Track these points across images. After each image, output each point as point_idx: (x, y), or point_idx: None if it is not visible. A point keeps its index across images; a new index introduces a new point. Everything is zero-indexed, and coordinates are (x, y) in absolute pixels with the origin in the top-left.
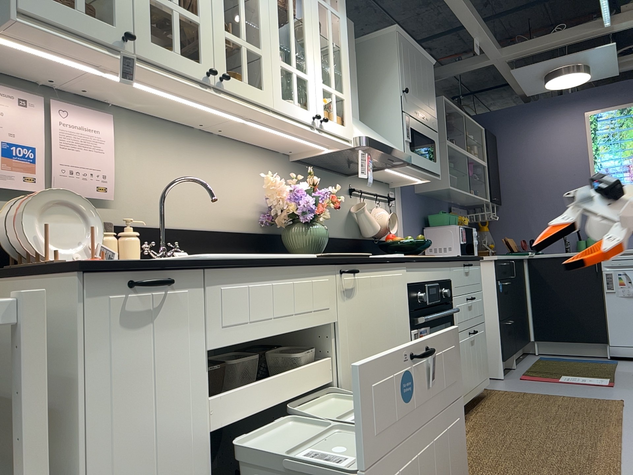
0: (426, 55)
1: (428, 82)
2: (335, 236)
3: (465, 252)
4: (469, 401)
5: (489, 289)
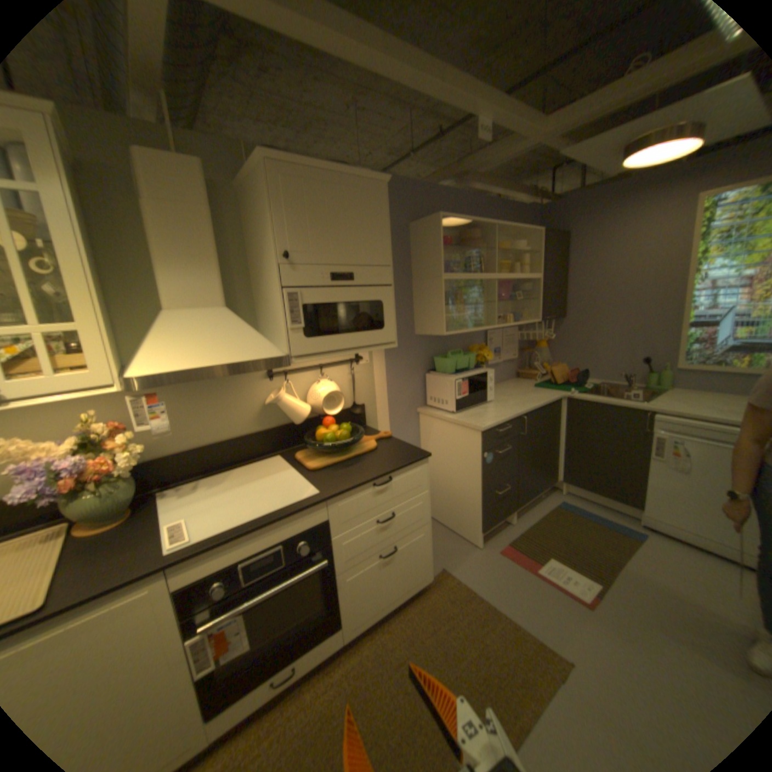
0: (360, 173)
1: (363, 216)
2: (234, 437)
3: (463, 406)
4: (368, 628)
5: (474, 459)
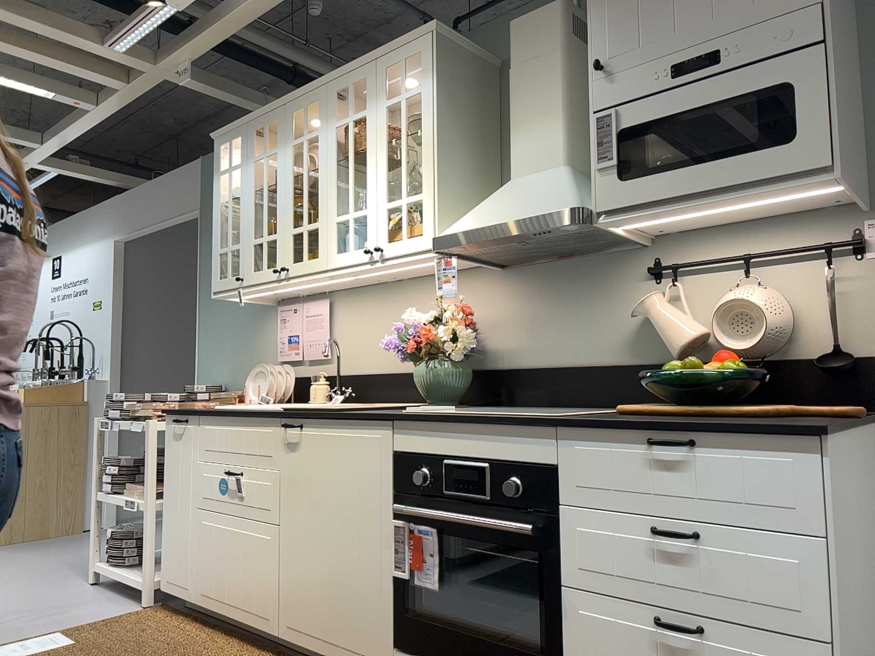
0: None
1: None
2: (594, 364)
3: None
4: None
5: None
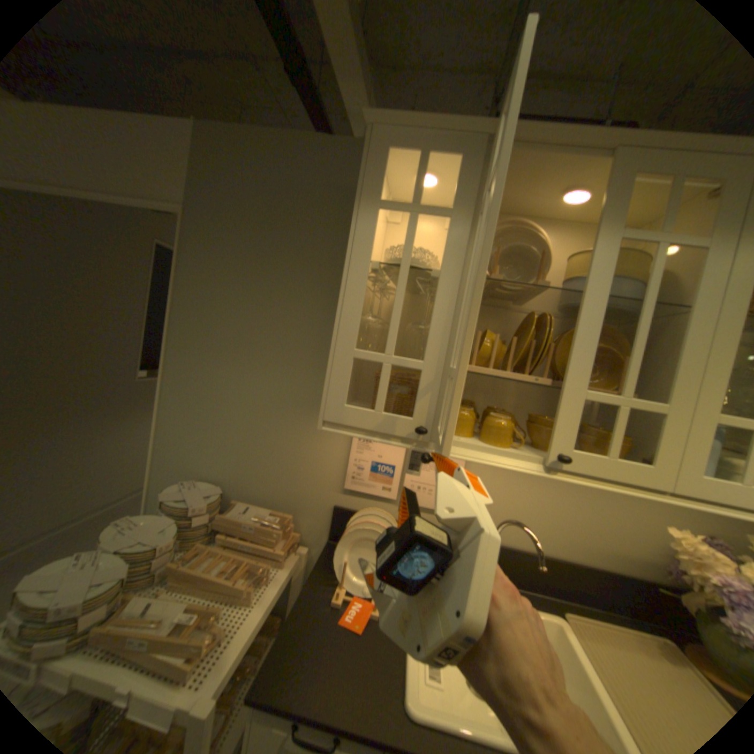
0: None
1: None
2: None
3: None
4: None
5: None
